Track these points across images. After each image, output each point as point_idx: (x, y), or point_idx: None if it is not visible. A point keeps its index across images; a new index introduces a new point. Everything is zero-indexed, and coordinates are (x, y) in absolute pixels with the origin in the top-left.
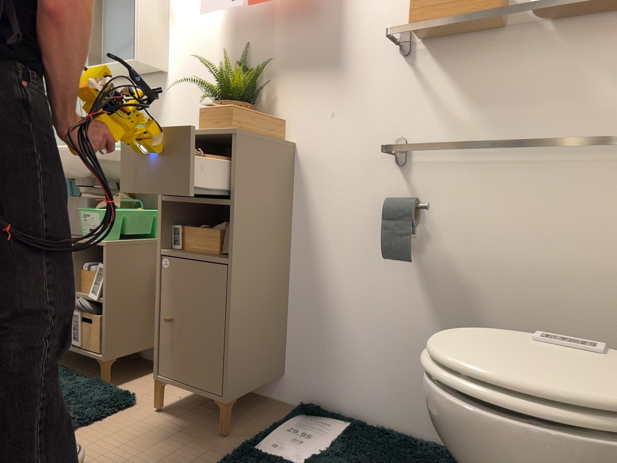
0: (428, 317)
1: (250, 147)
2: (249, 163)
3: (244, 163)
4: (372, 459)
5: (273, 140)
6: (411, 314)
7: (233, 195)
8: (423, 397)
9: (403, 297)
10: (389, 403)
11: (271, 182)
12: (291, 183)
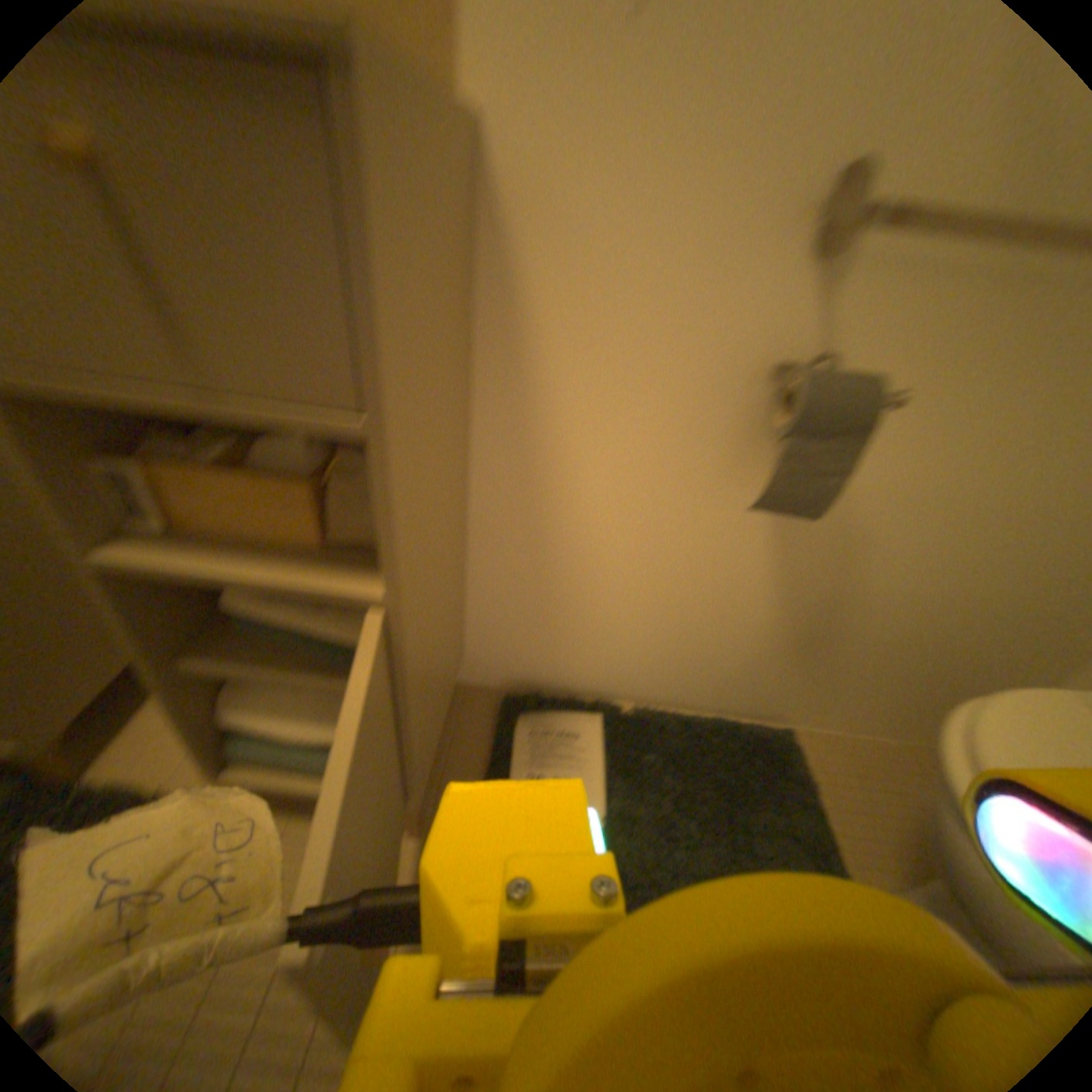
0: (771, 583)
1: (406, 143)
2: (411, 237)
3: (398, 243)
4: (693, 821)
5: (452, 98)
6: (740, 579)
7: (374, 404)
8: (722, 676)
9: (735, 553)
10: (662, 684)
11: (453, 289)
12: (477, 273)
